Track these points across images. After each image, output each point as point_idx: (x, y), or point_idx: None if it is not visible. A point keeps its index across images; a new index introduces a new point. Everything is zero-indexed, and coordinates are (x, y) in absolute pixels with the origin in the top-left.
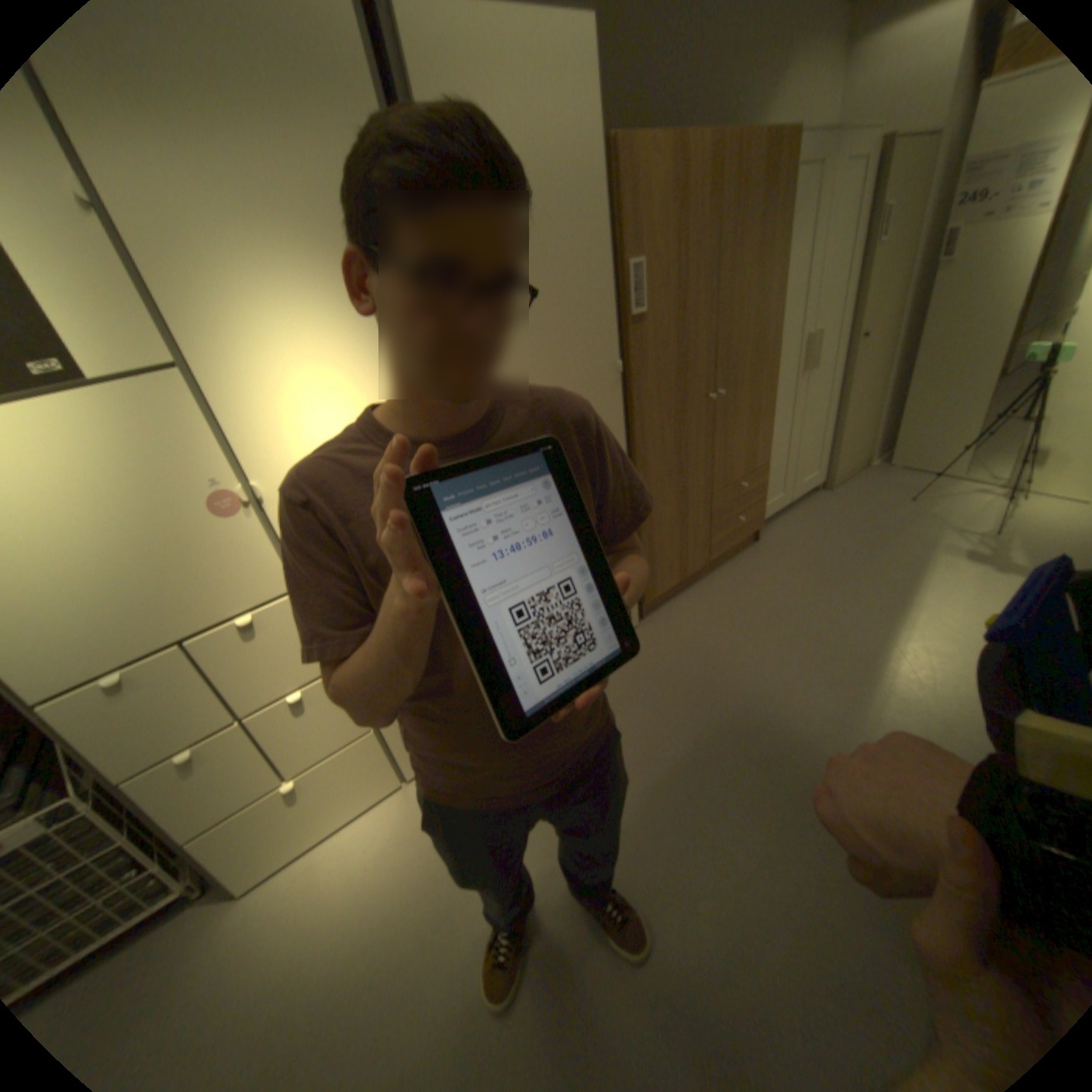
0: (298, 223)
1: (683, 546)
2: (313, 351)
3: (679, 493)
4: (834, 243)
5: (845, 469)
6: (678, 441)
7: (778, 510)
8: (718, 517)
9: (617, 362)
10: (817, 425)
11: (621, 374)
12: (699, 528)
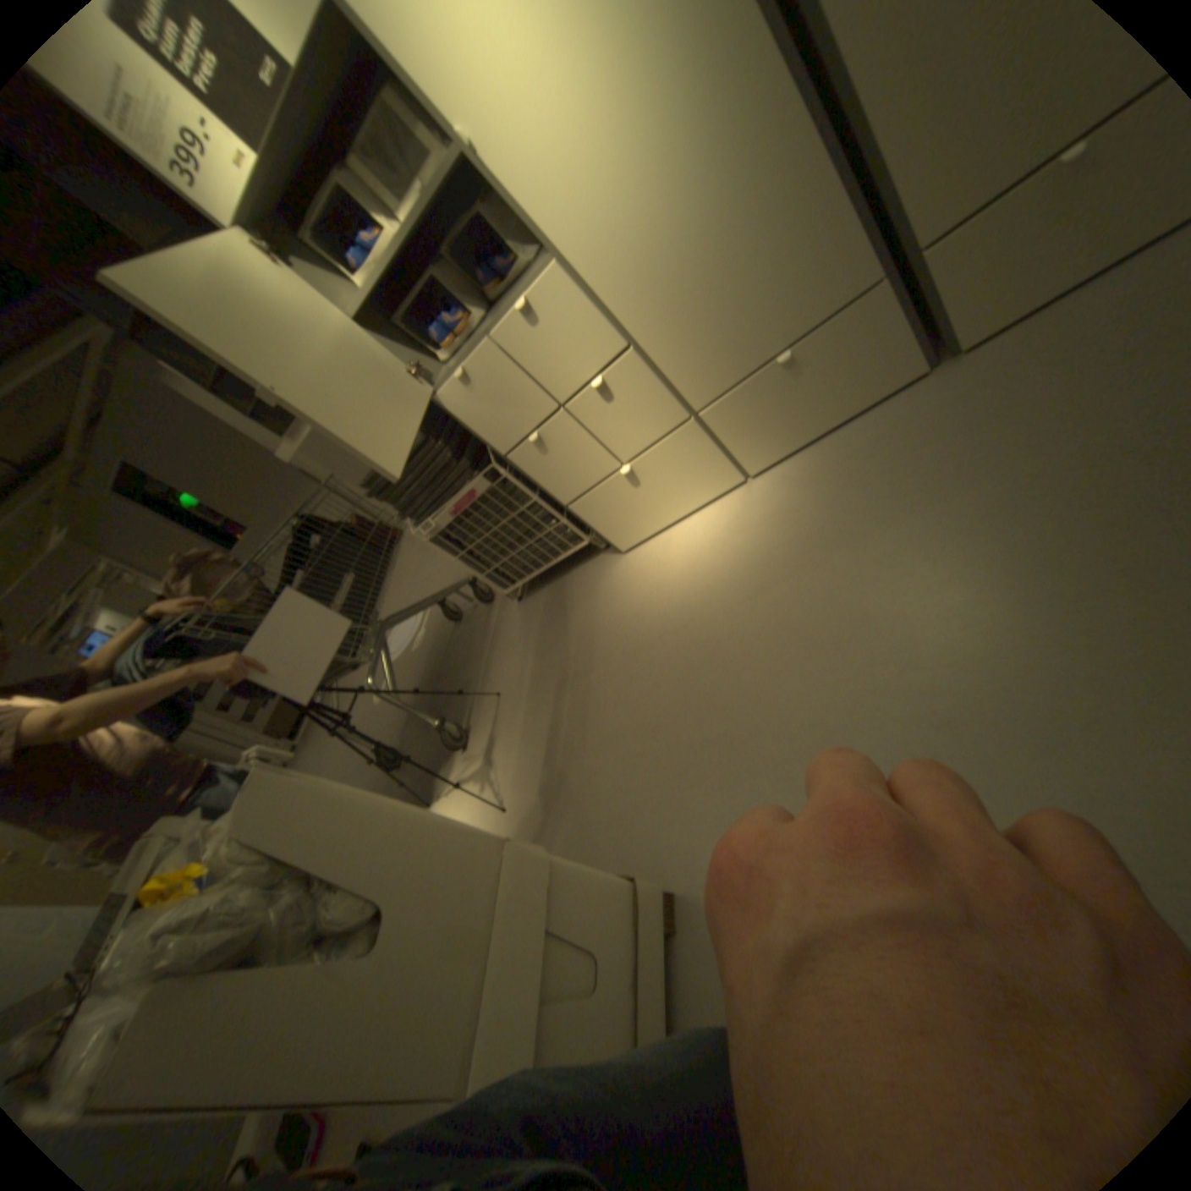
0: None
1: None
2: None
3: None
4: None
5: None
6: None
7: None
8: None
9: None
10: None
11: None
12: None
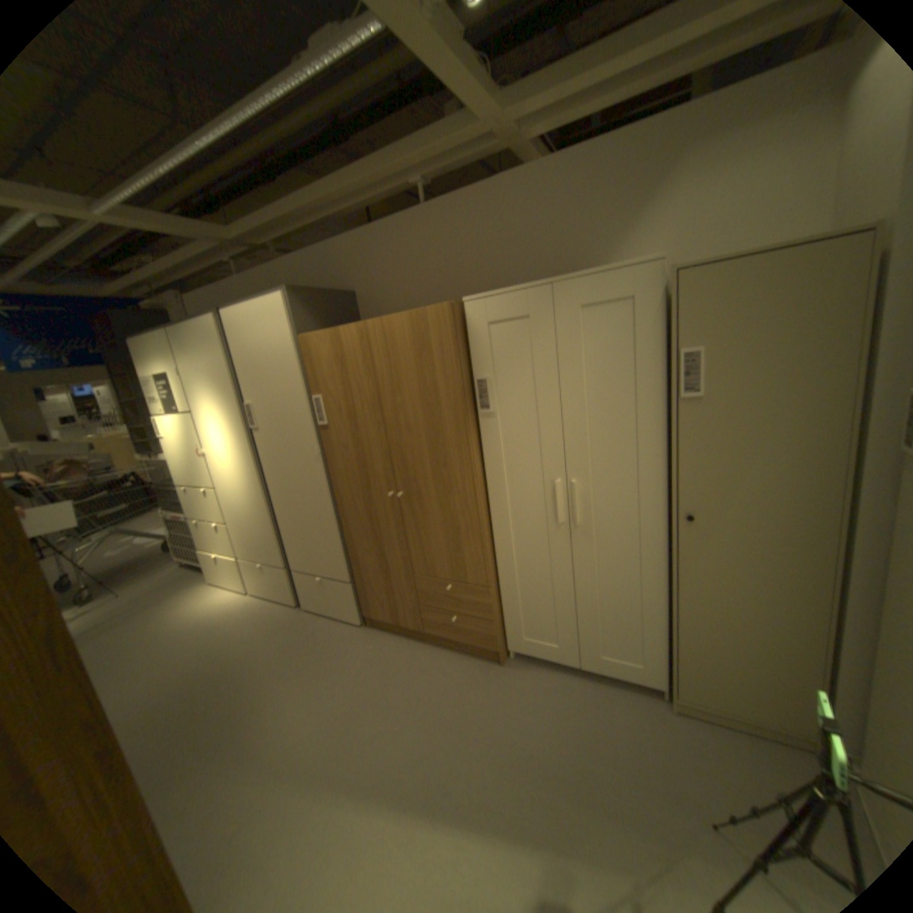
0: (207, 378)
1: (391, 597)
2: (212, 415)
3: (378, 552)
4: (581, 391)
5: (709, 703)
6: (370, 513)
7: (552, 659)
8: (426, 597)
9: (316, 448)
10: (620, 598)
11: (327, 455)
12: (405, 593)
